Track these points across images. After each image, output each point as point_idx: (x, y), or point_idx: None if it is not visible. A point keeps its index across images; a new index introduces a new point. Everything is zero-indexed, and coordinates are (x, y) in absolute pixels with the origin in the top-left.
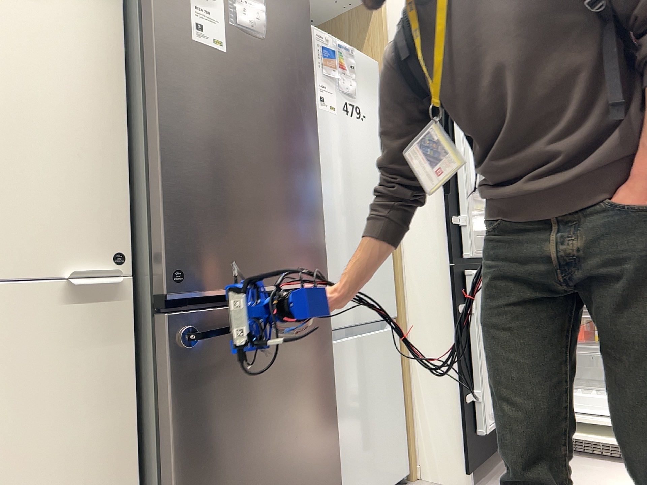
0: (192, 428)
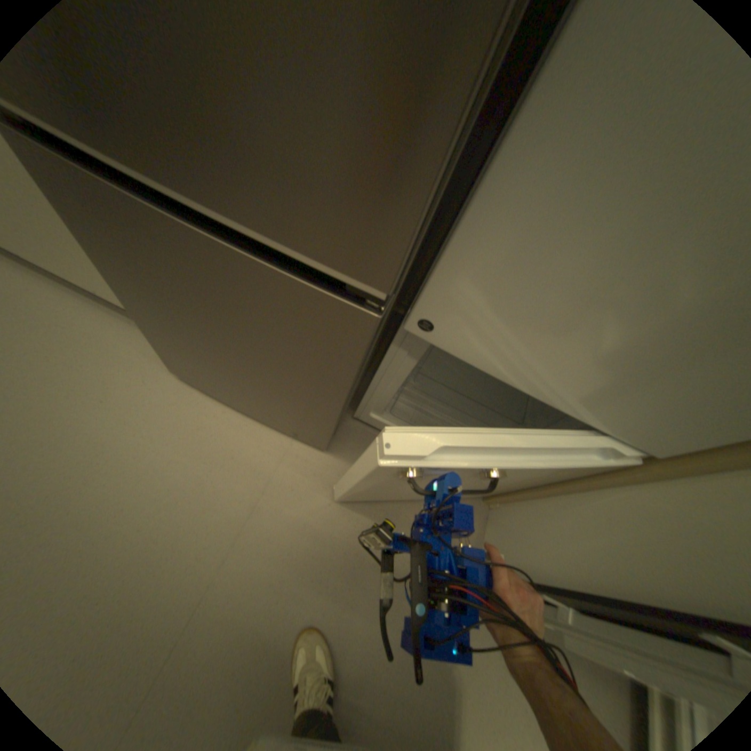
0: (115, 275)
